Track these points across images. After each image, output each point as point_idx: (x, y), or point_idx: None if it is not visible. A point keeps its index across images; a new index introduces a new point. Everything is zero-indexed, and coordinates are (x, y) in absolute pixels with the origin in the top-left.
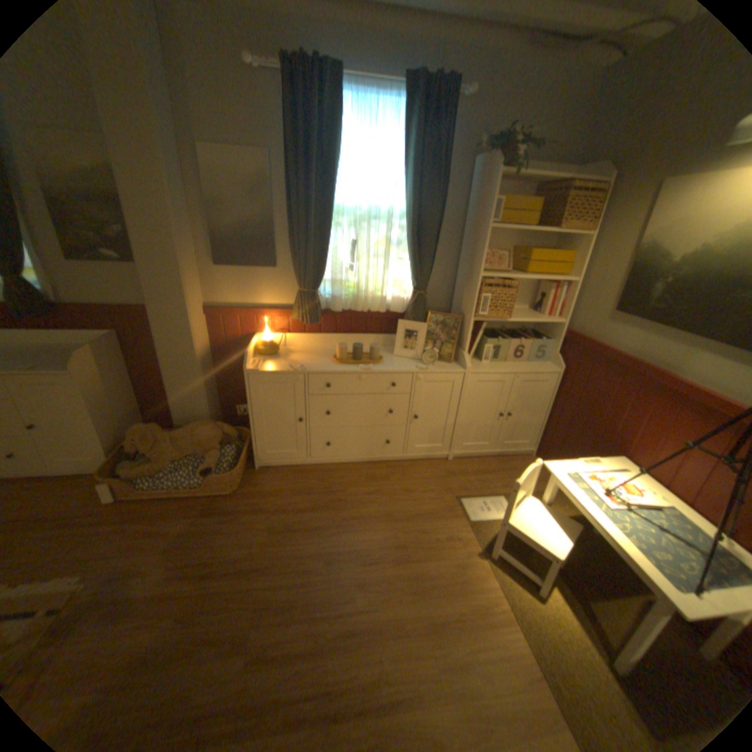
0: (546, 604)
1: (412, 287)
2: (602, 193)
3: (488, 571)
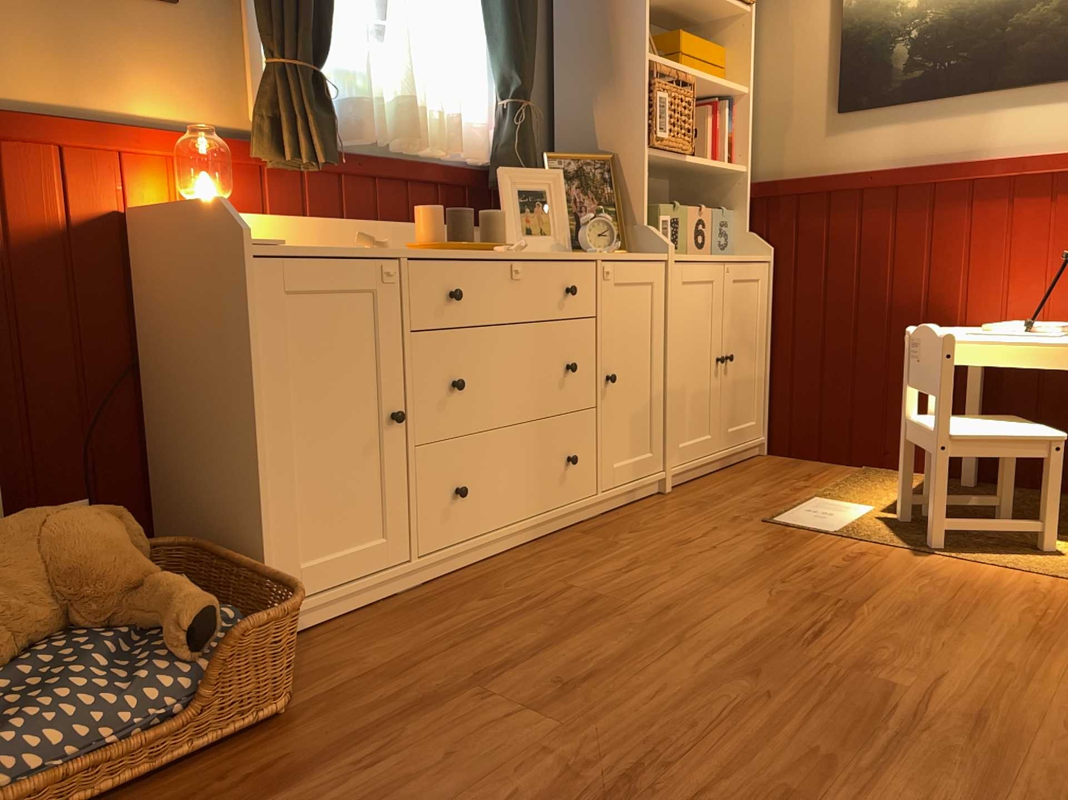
0: (1061, 552)
1: (501, 96)
2: None
3: (952, 560)
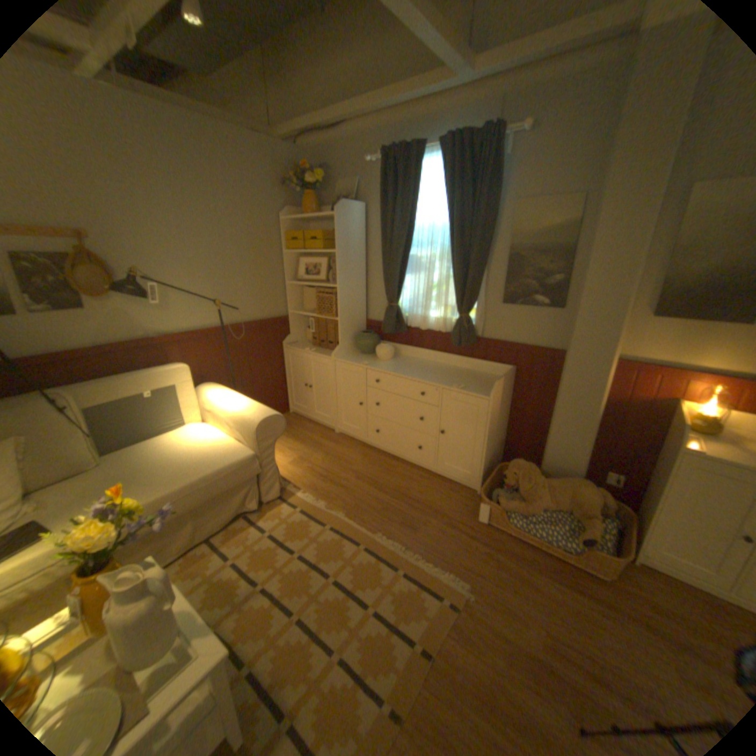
0: None
1: None
2: None
3: None
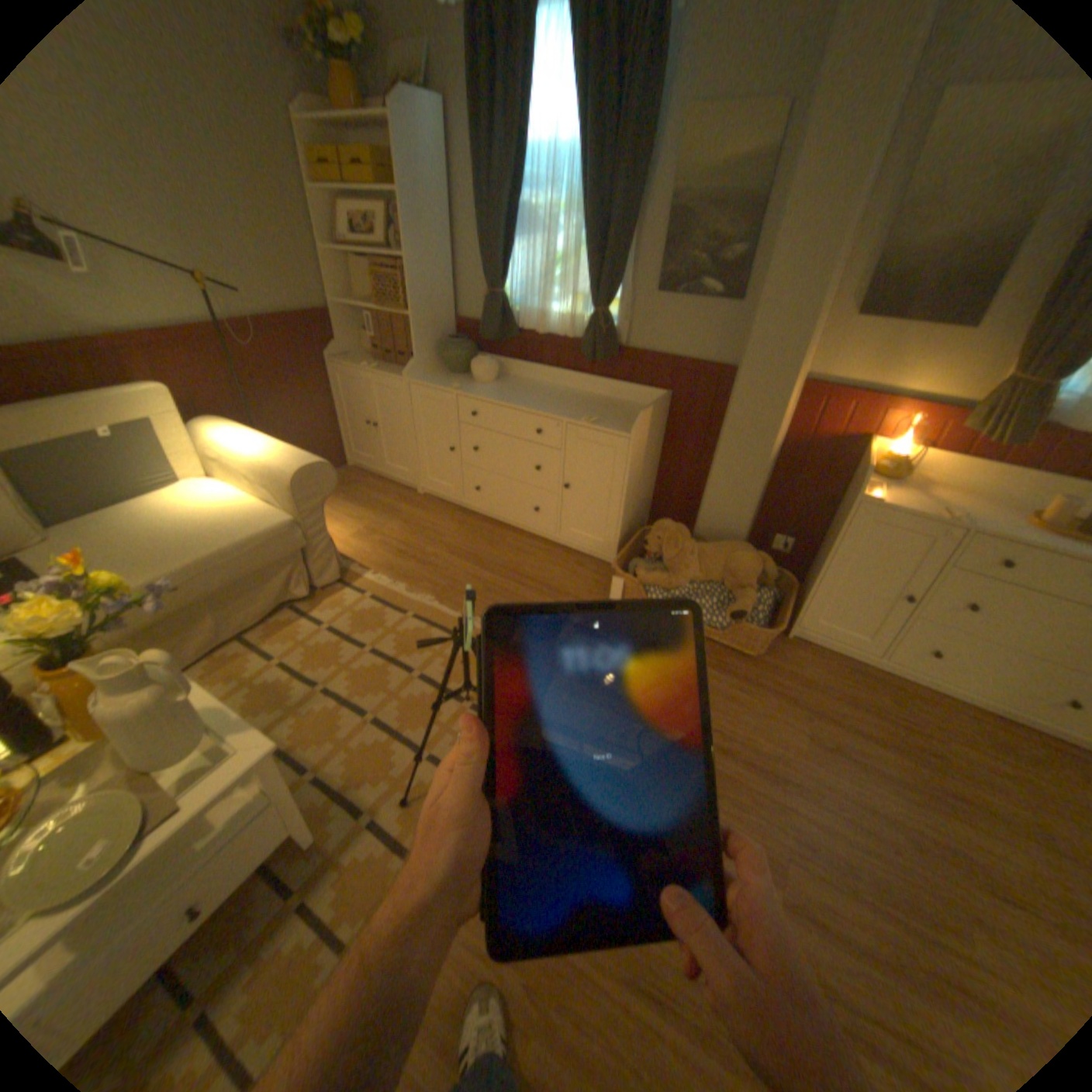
0: None
1: None
2: None
3: None
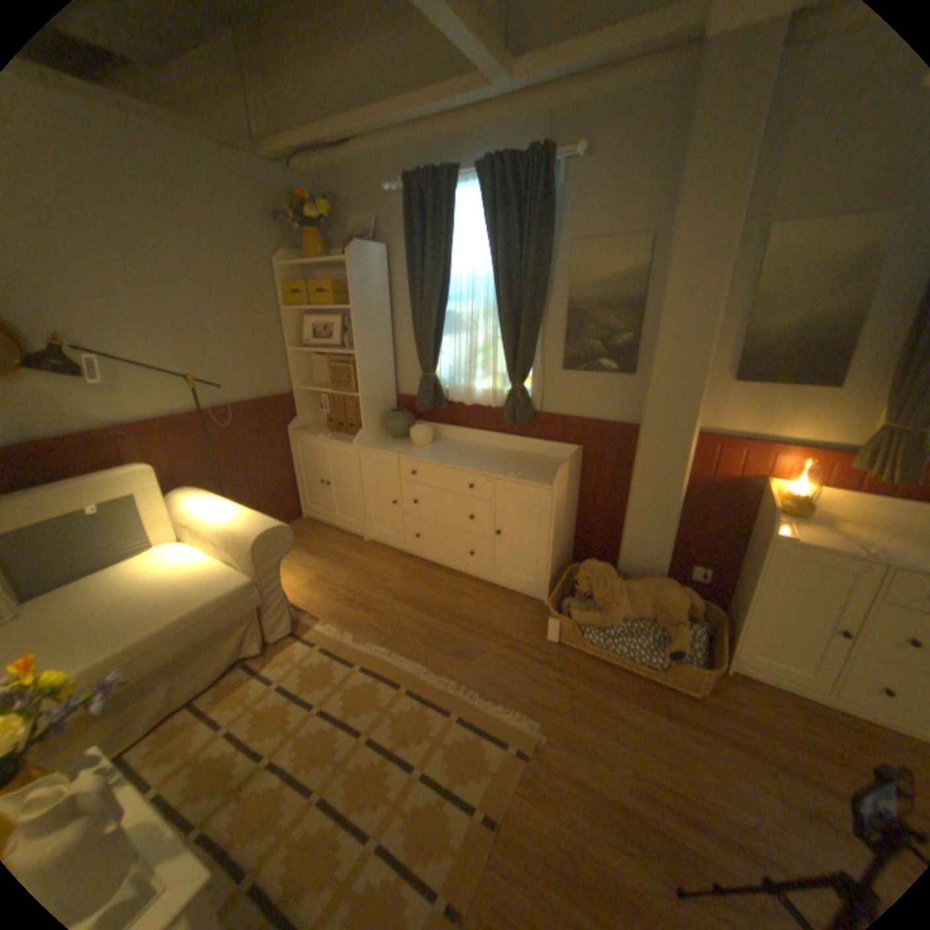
0: None
1: None
2: None
3: None
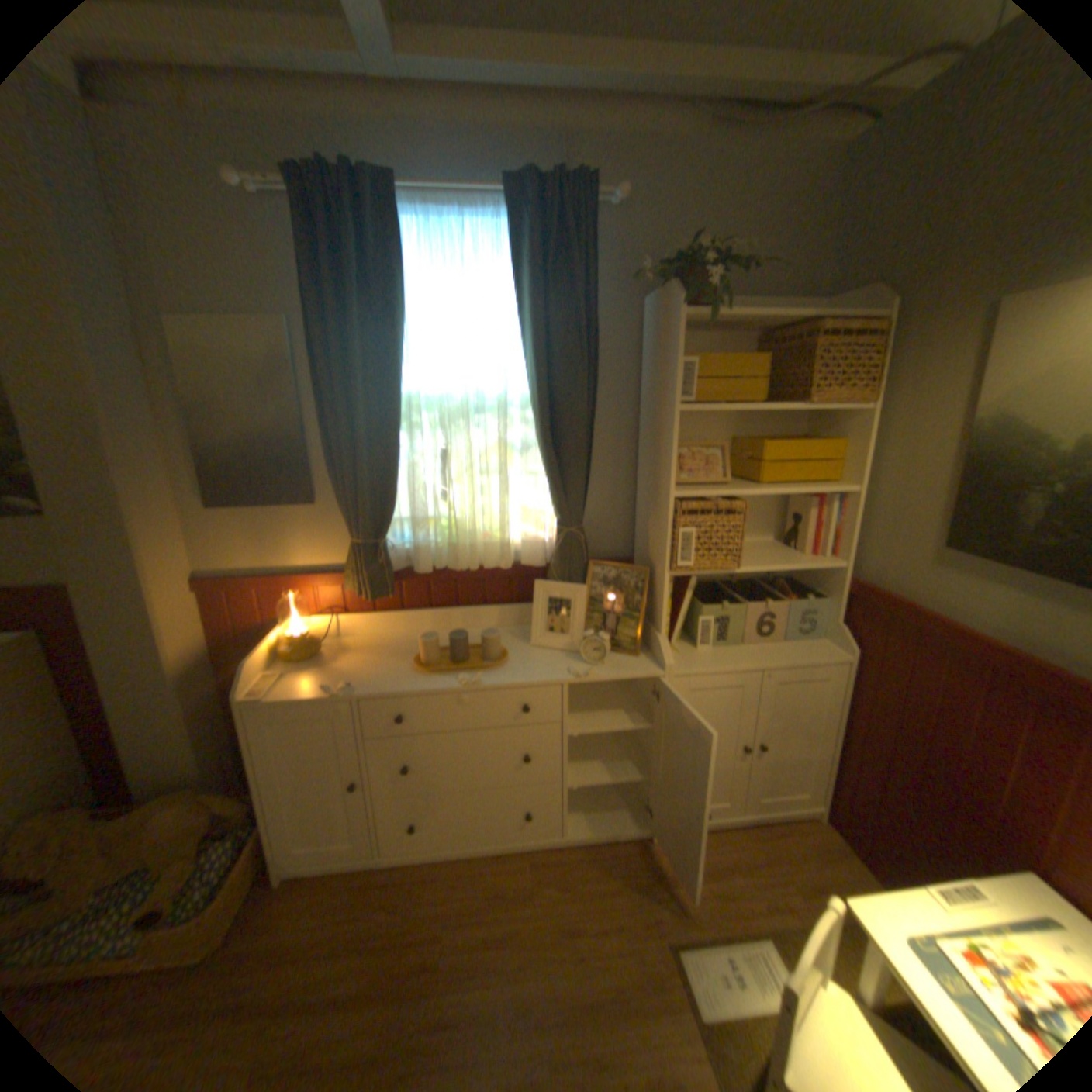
0: None
1: (556, 520)
2: (878, 335)
3: None
